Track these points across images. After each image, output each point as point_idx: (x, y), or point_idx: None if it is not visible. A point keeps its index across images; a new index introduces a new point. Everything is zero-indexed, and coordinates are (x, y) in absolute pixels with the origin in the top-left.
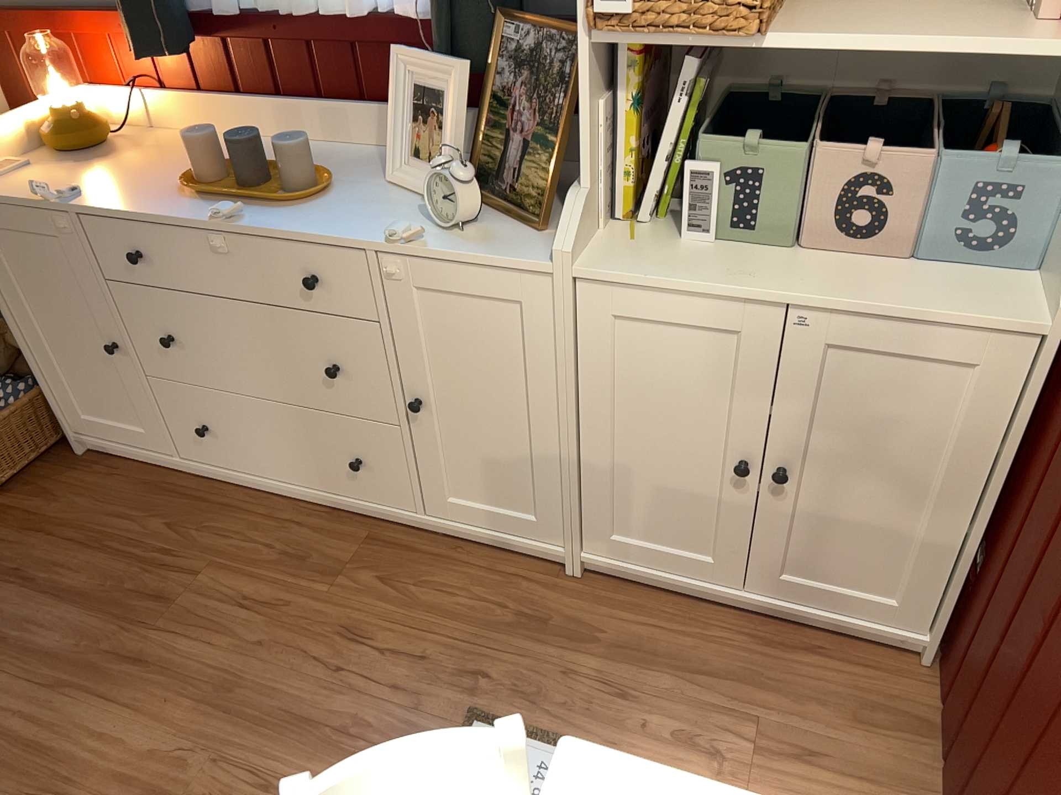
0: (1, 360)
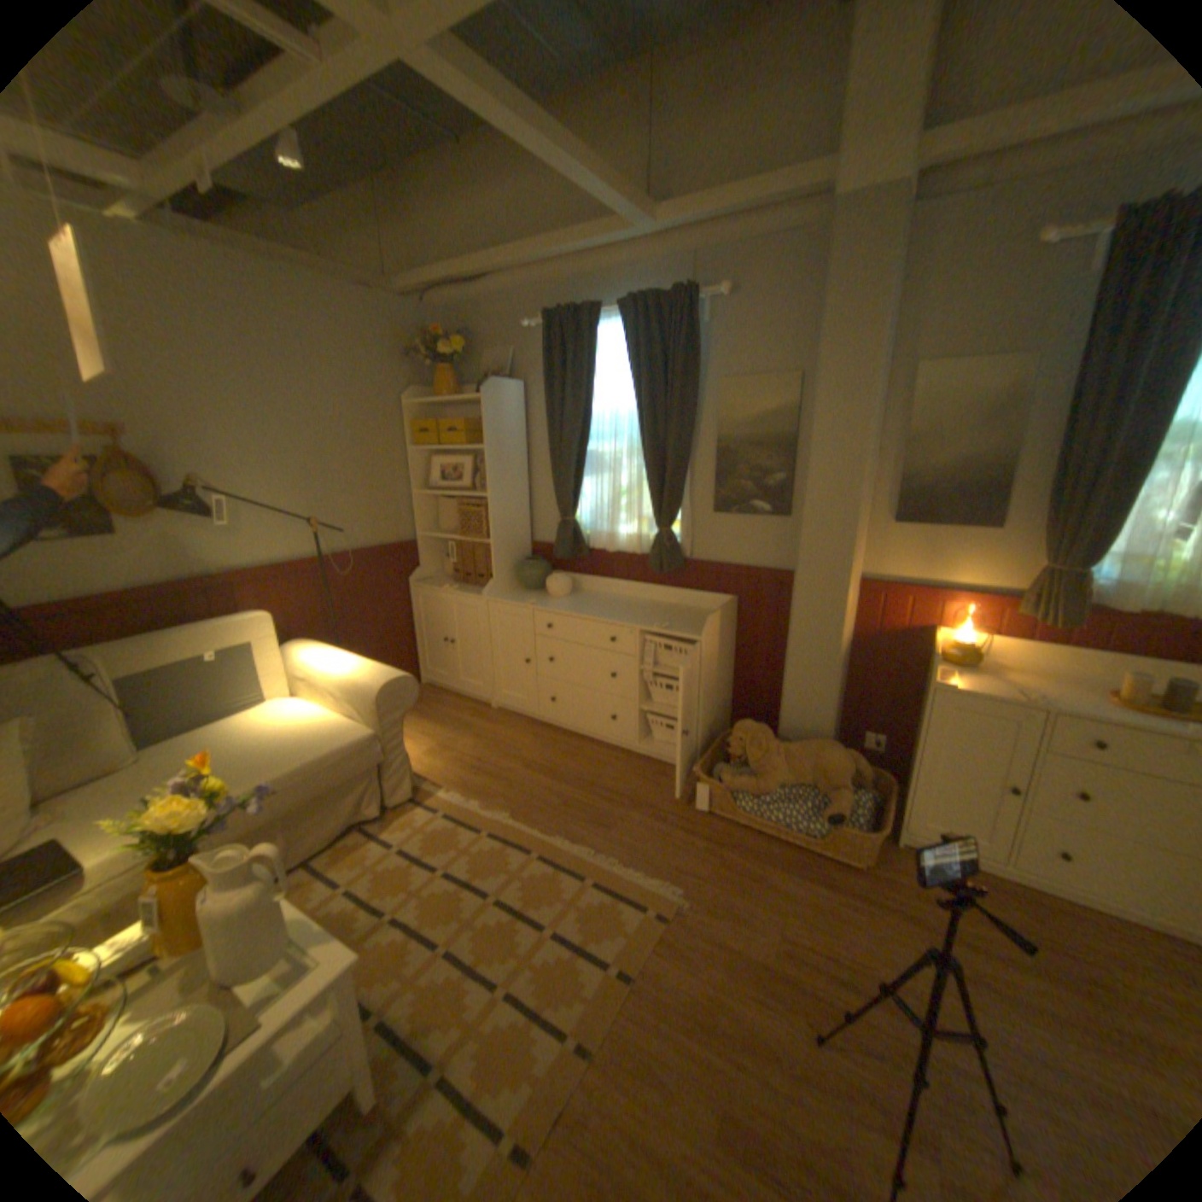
0: (852, 775)
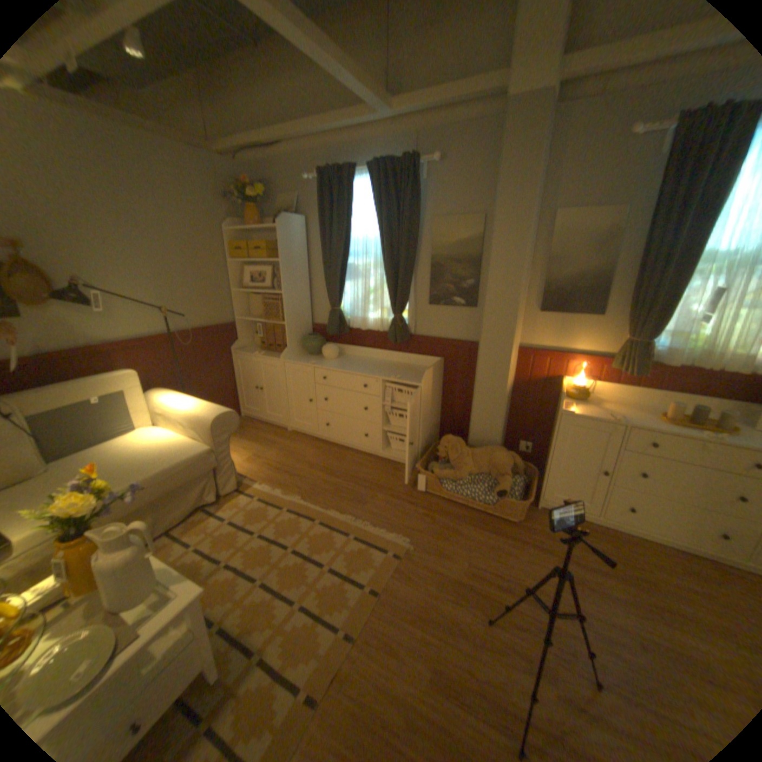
0: (511, 466)
